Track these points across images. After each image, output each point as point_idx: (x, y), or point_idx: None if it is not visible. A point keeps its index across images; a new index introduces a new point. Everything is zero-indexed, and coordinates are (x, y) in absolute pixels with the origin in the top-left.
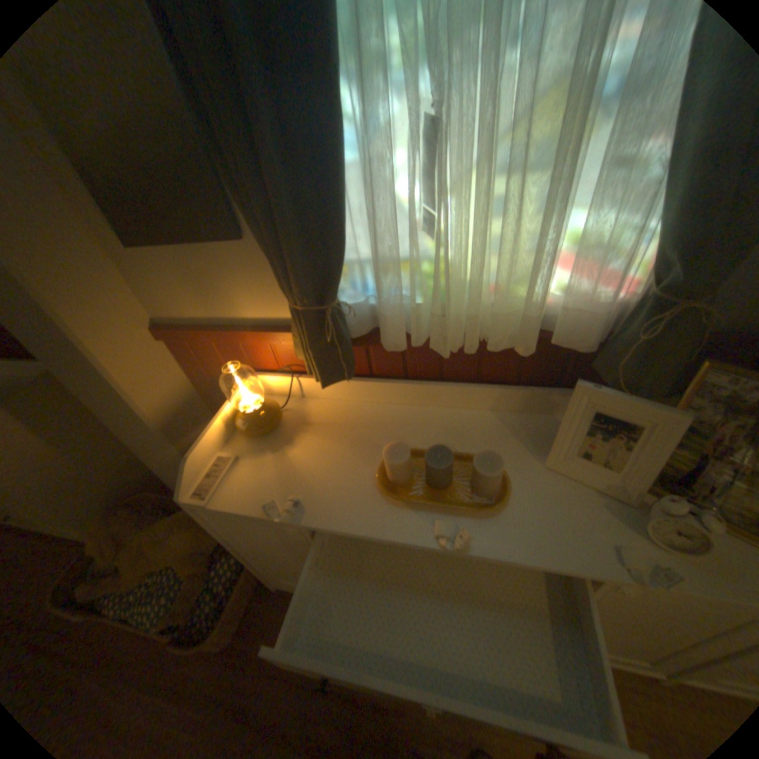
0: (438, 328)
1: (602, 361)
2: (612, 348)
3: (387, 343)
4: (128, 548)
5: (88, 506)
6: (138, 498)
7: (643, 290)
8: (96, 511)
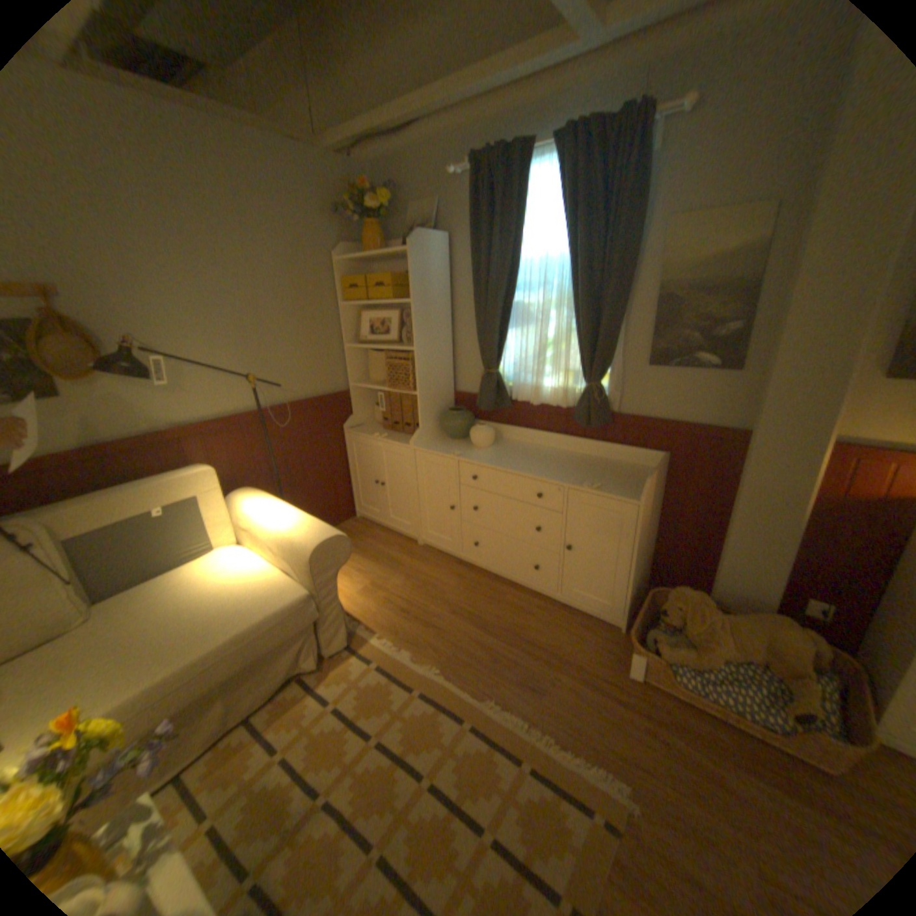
0: None
1: None
2: None
3: None
4: (714, 627)
5: (637, 579)
6: (669, 591)
7: None
8: (635, 587)
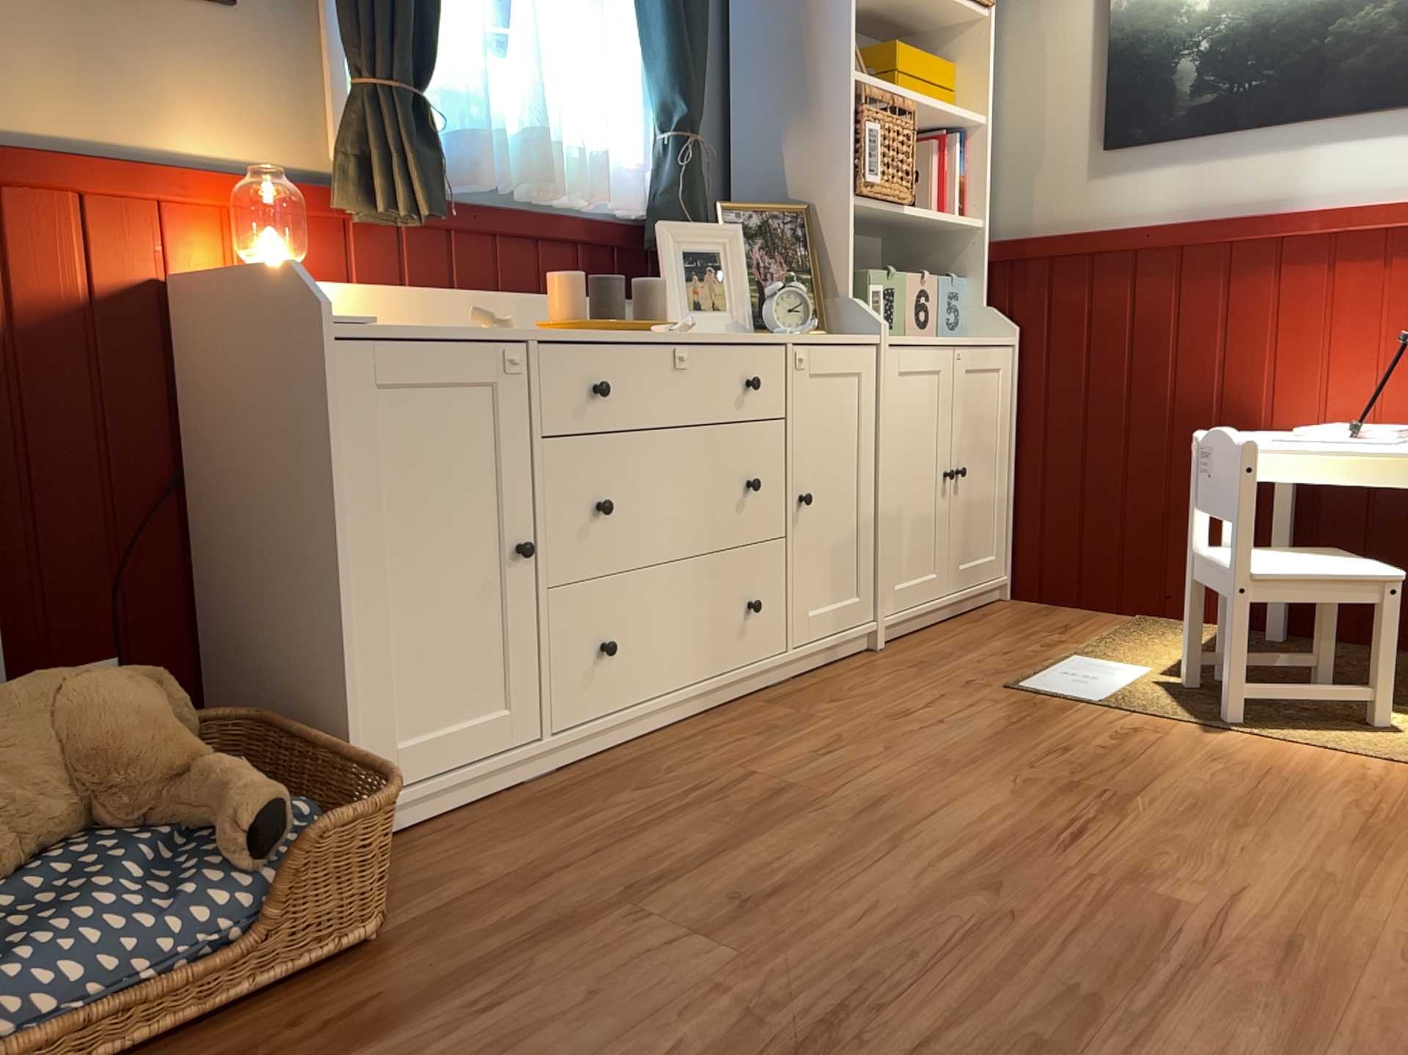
0: (513, 176)
1: (651, 228)
2: (653, 210)
3: (473, 178)
4: None
5: None
6: None
7: (645, 170)
8: None
